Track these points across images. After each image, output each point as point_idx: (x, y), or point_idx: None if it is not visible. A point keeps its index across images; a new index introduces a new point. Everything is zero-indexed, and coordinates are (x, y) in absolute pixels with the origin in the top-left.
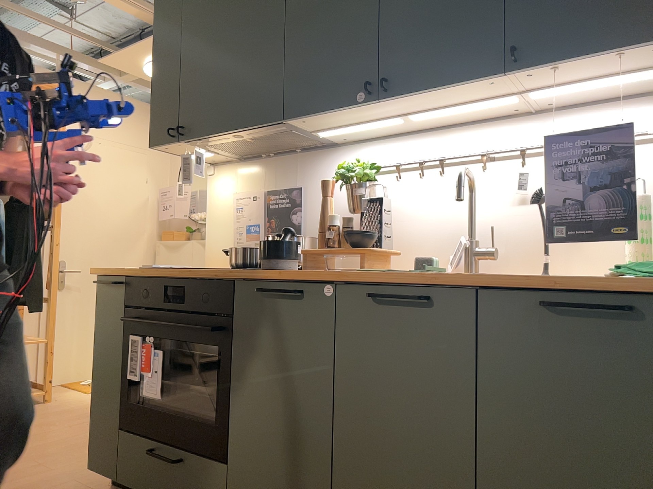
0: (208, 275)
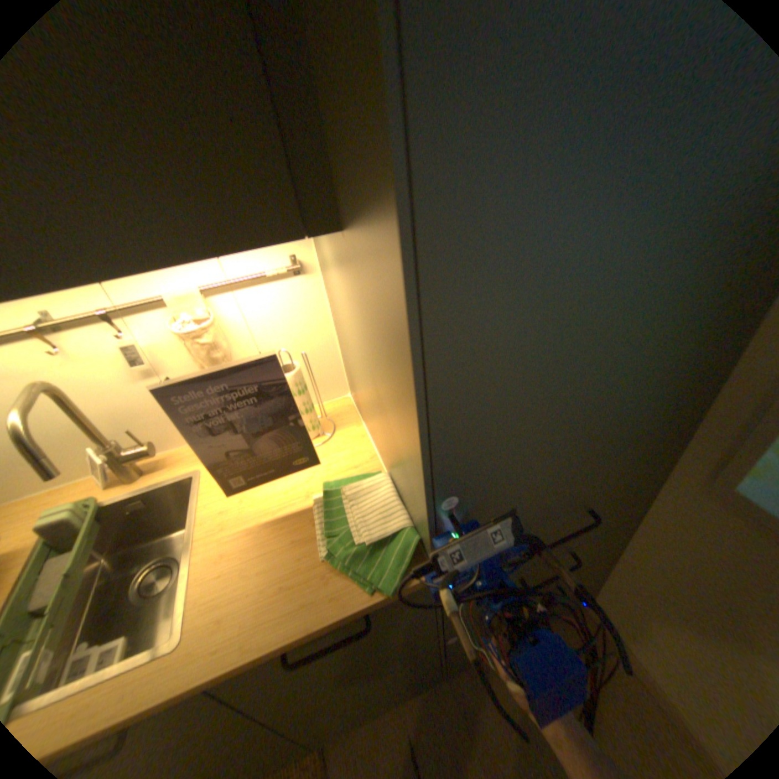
0: None
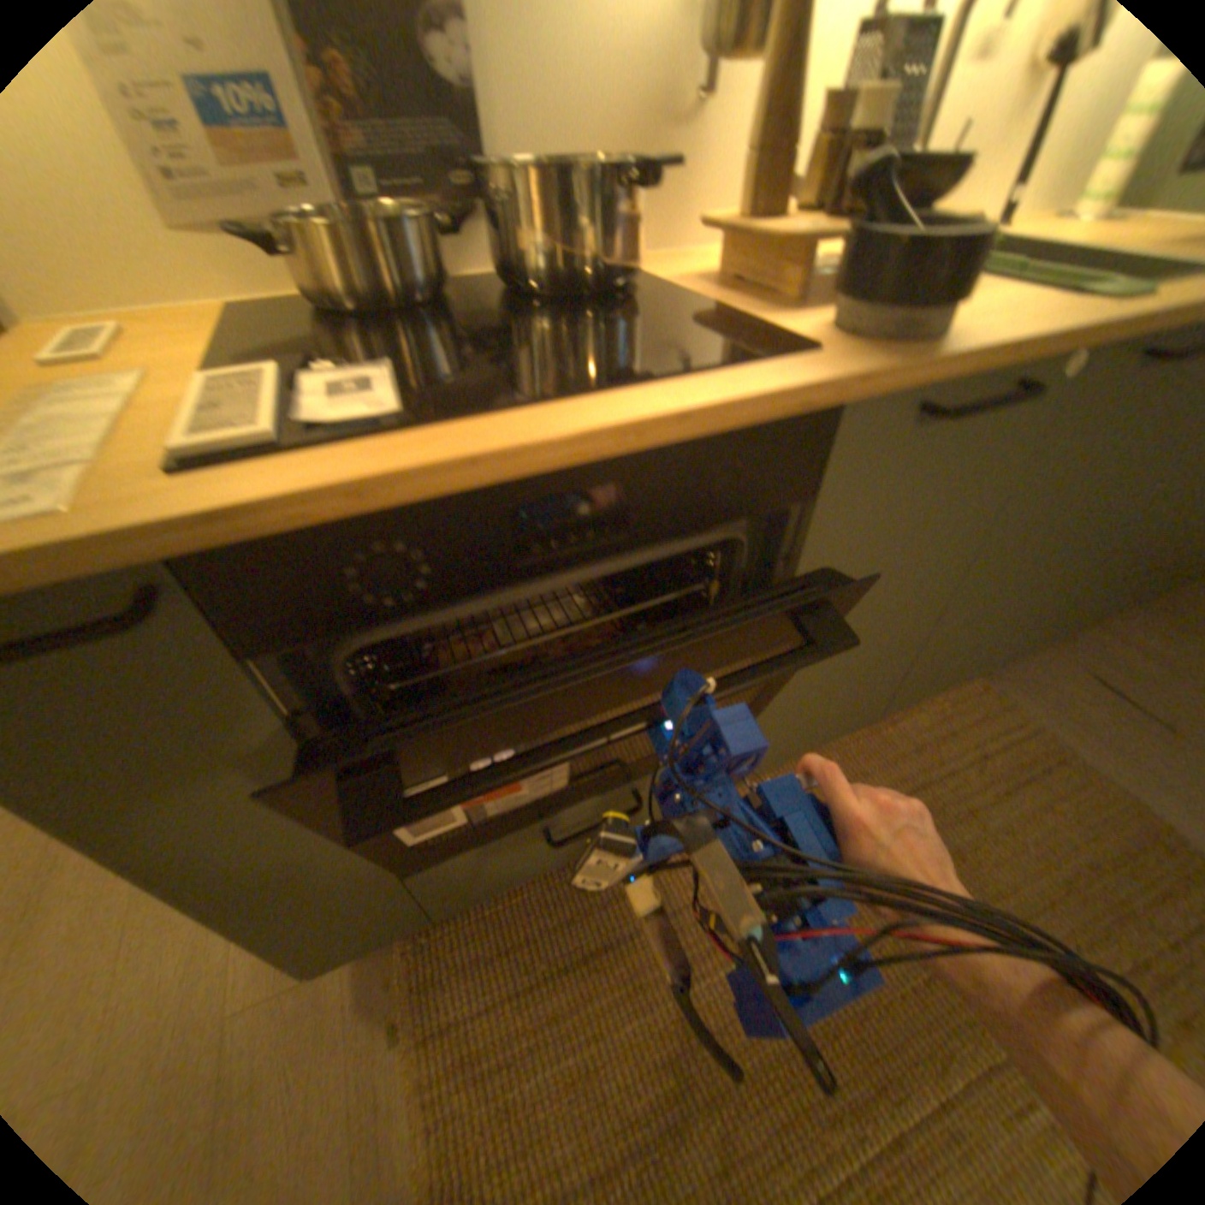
0: (726, 405)
